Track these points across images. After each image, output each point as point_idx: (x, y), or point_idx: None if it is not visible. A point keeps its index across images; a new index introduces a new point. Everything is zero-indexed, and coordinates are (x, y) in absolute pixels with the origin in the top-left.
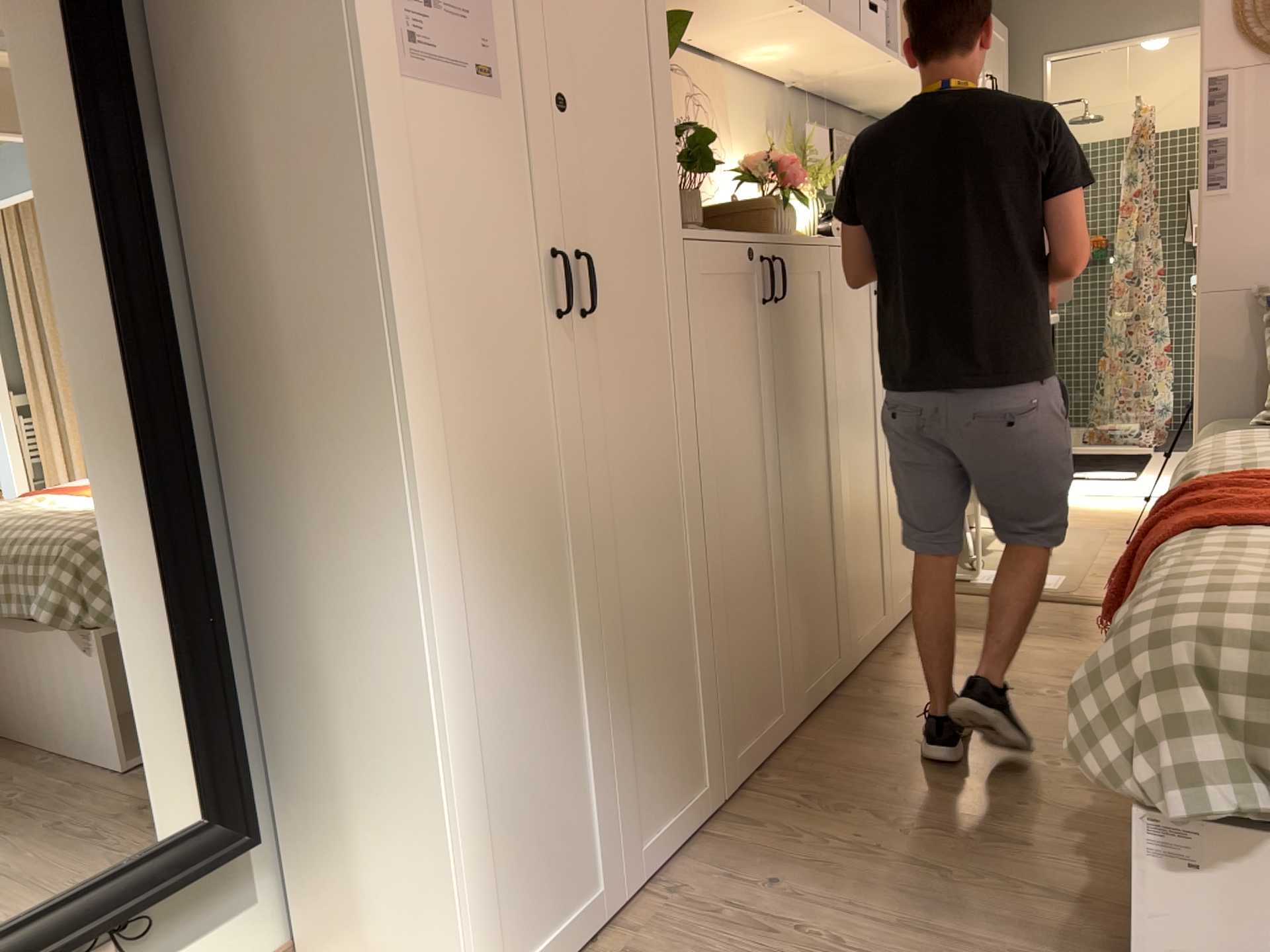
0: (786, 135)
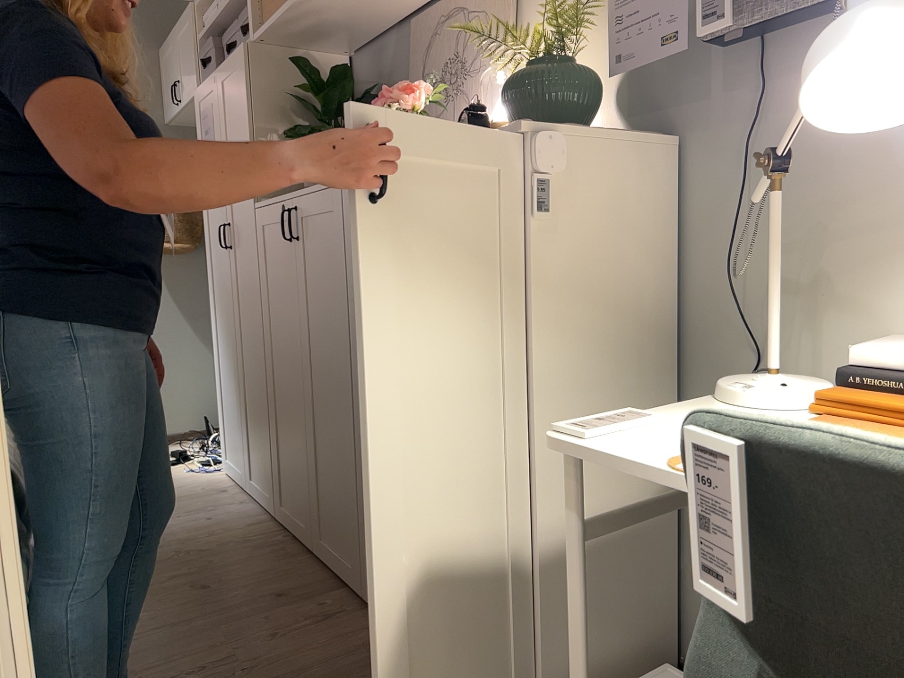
0: None
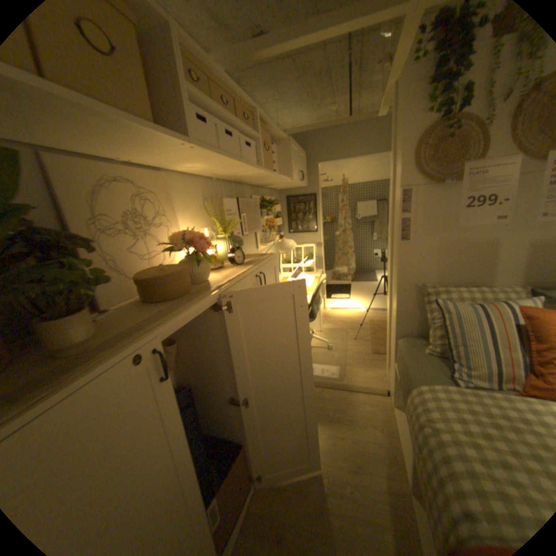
0: (211, 205)
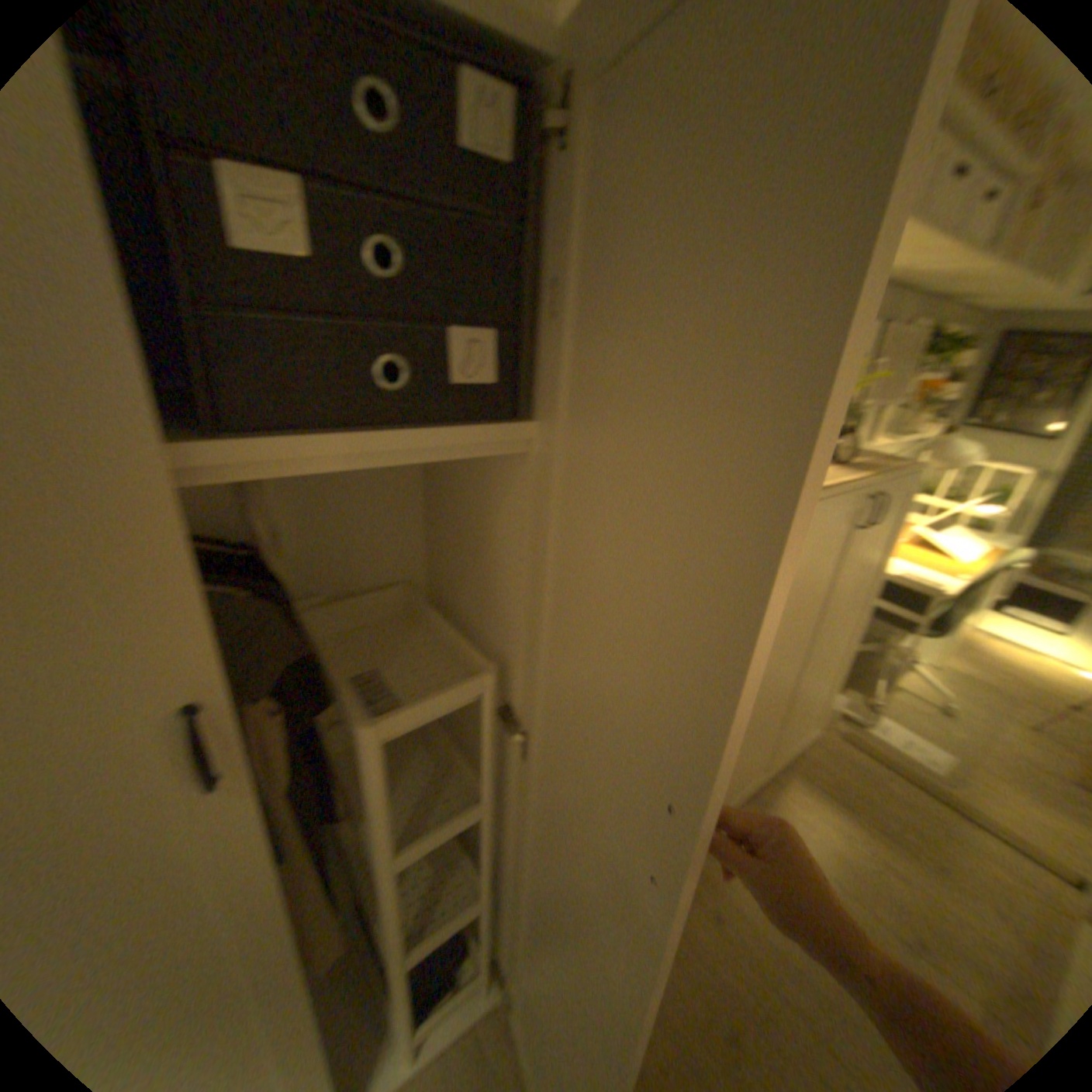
0: None
